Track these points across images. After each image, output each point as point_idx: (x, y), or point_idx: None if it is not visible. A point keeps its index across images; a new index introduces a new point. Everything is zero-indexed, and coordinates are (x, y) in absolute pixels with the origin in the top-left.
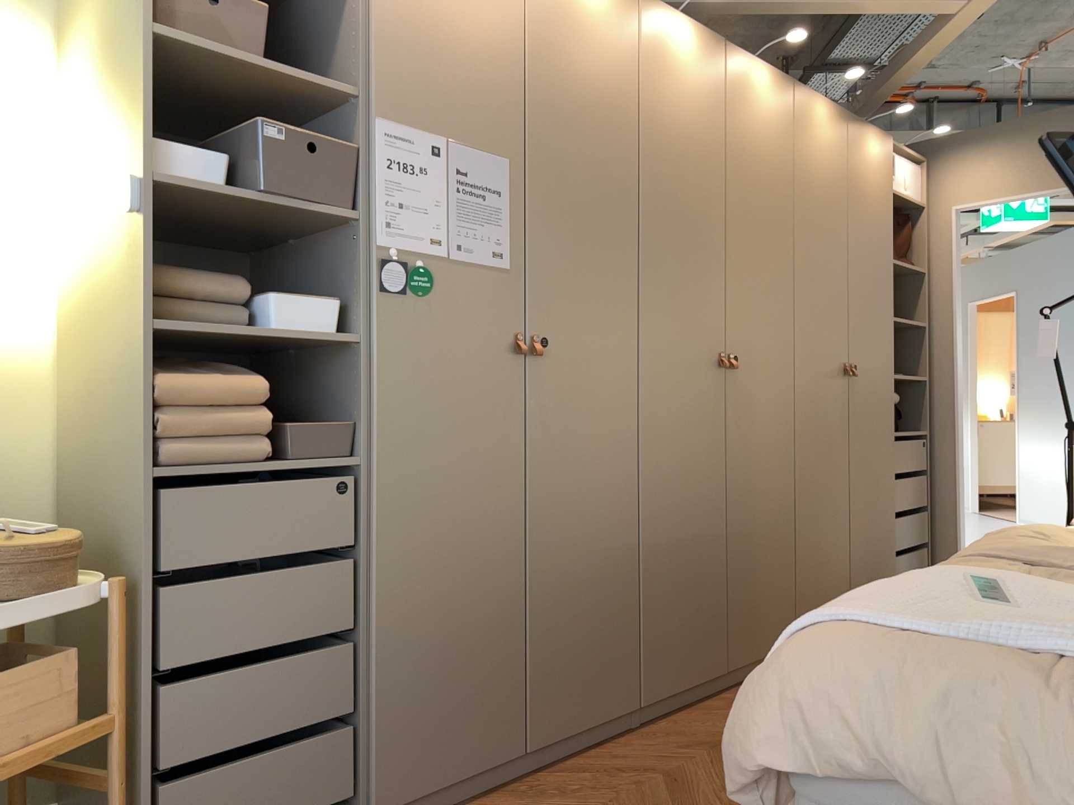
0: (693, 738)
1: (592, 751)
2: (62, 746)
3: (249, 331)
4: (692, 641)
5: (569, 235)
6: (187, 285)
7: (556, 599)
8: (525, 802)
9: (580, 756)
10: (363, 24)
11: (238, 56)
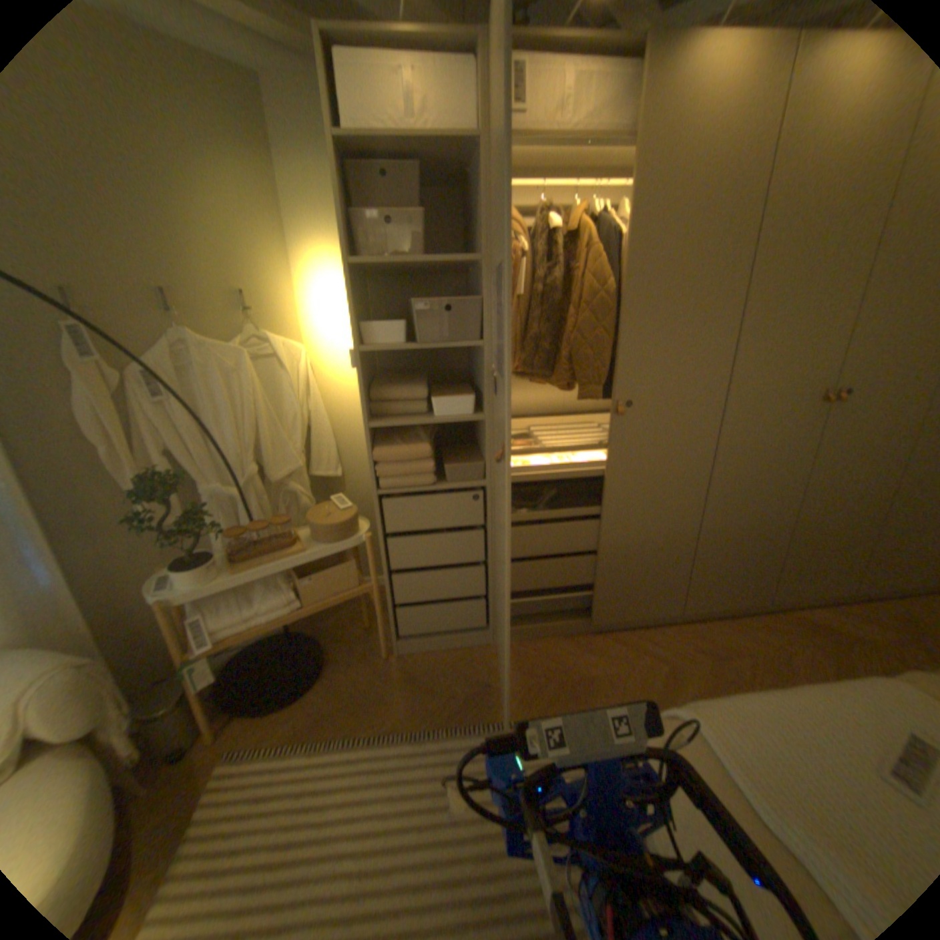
0: (712, 648)
1: (639, 632)
2: (351, 596)
3: (419, 423)
4: (738, 587)
5: (661, 322)
6: (393, 396)
7: (621, 557)
8: (580, 652)
9: (630, 633)
10: (482, 204)
11: (406, 254)
